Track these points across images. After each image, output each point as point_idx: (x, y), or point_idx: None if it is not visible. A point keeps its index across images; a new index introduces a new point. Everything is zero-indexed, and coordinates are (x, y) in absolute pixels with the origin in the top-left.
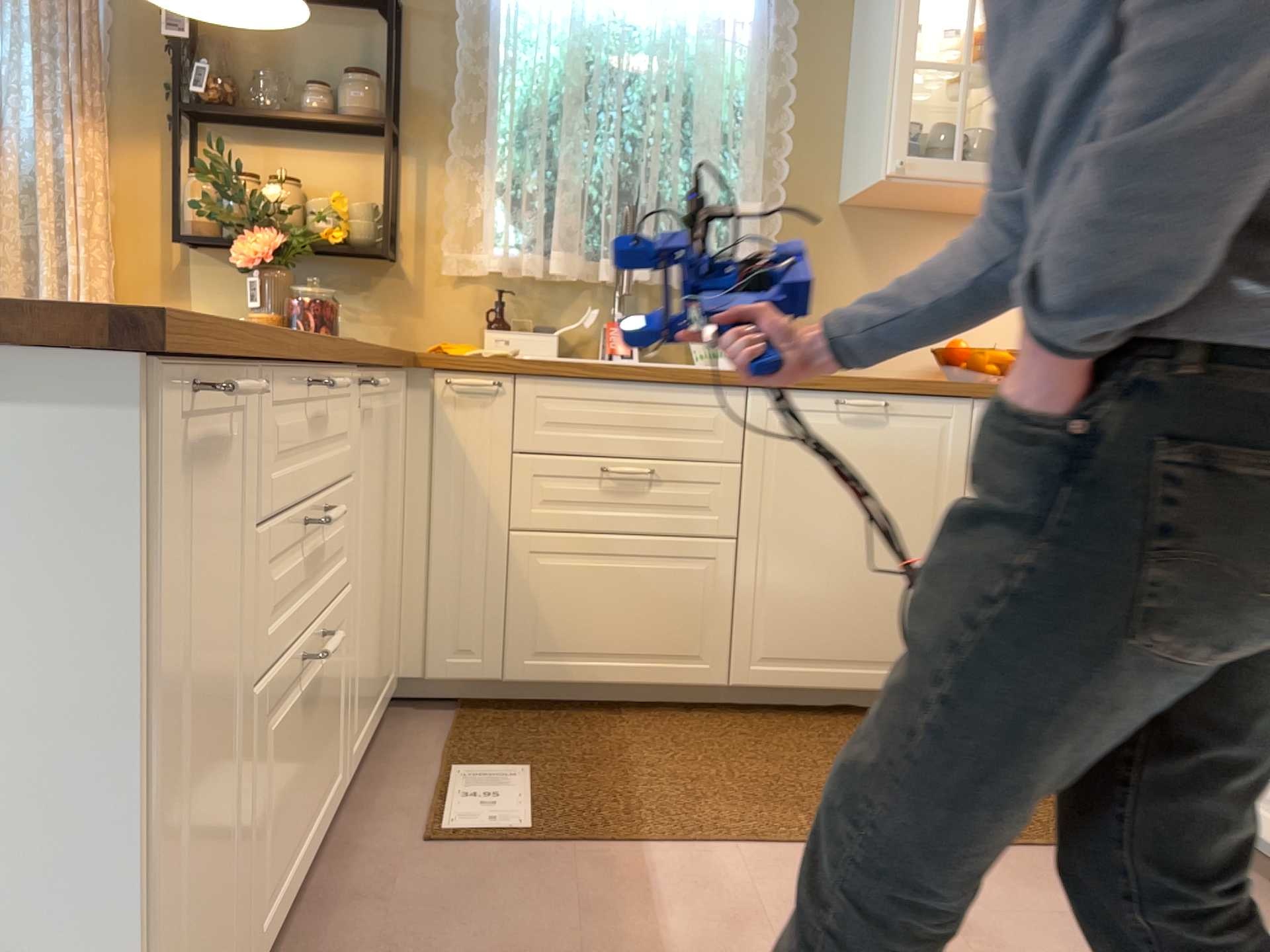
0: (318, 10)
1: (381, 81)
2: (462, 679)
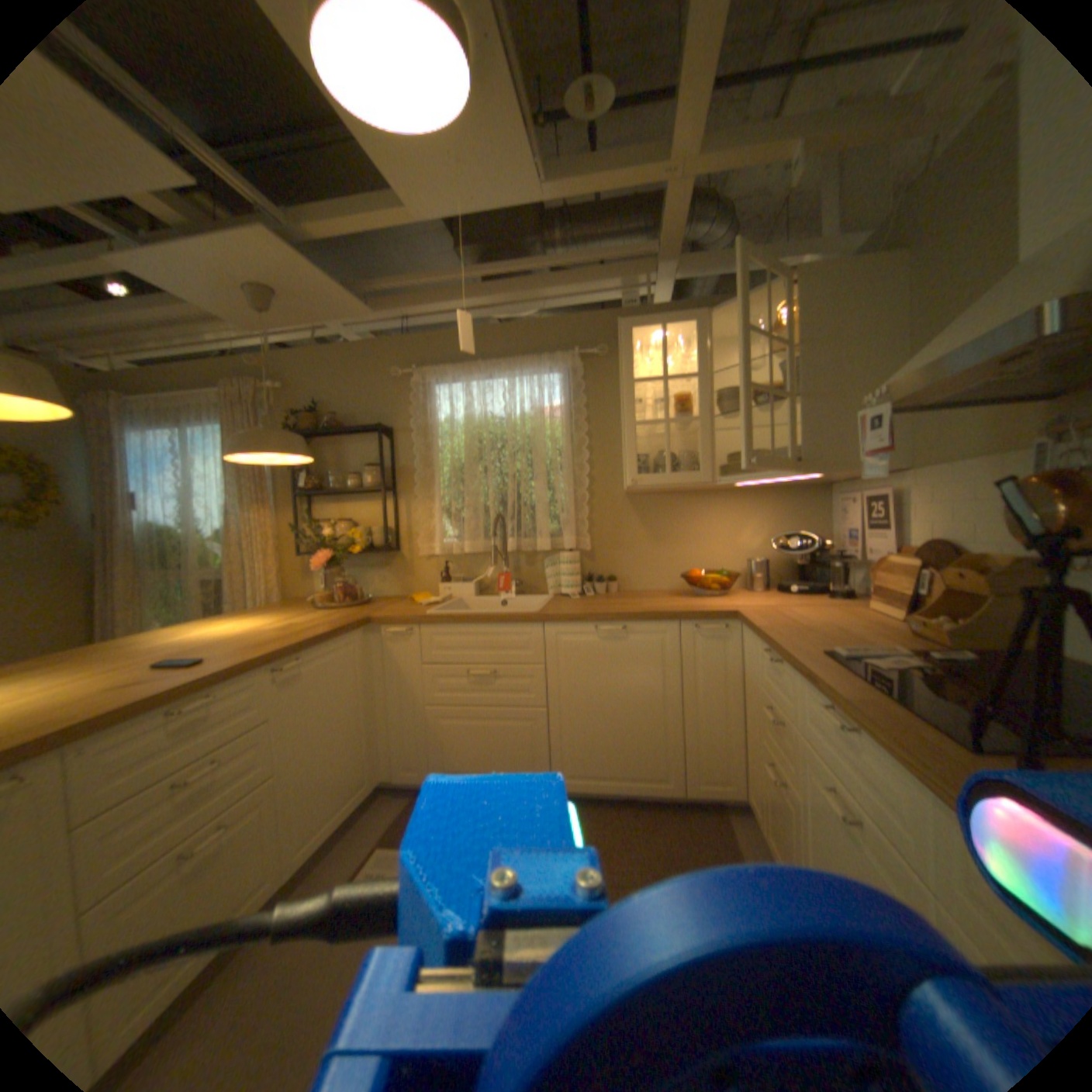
0: (354, 436)
1: (379, 467)
2: (410, 783)
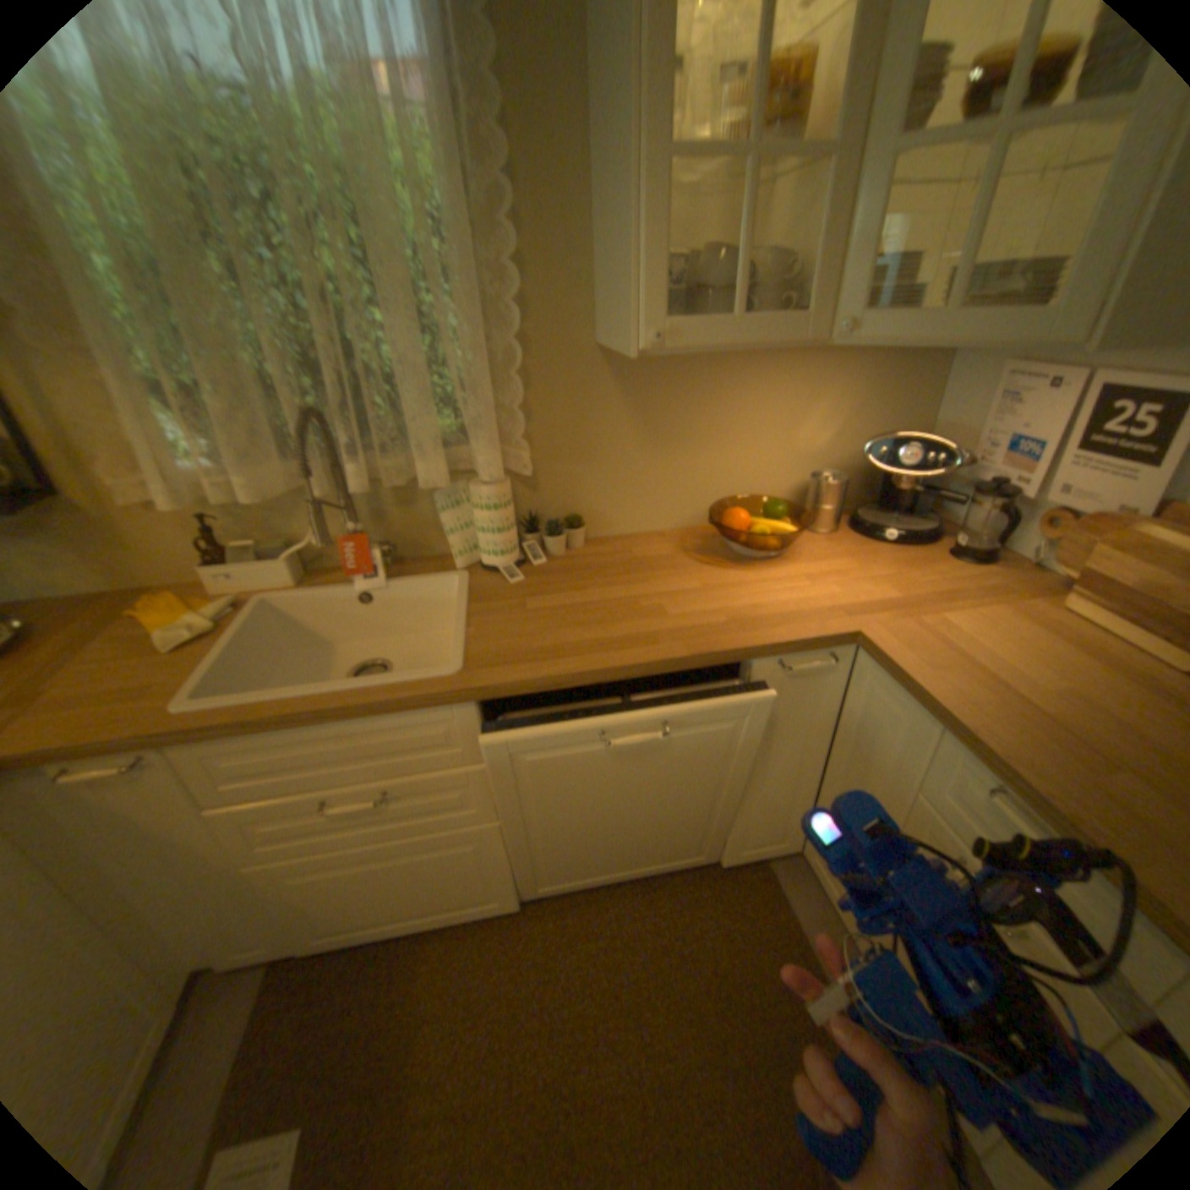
0: None
1: None
2: (254, 964)
